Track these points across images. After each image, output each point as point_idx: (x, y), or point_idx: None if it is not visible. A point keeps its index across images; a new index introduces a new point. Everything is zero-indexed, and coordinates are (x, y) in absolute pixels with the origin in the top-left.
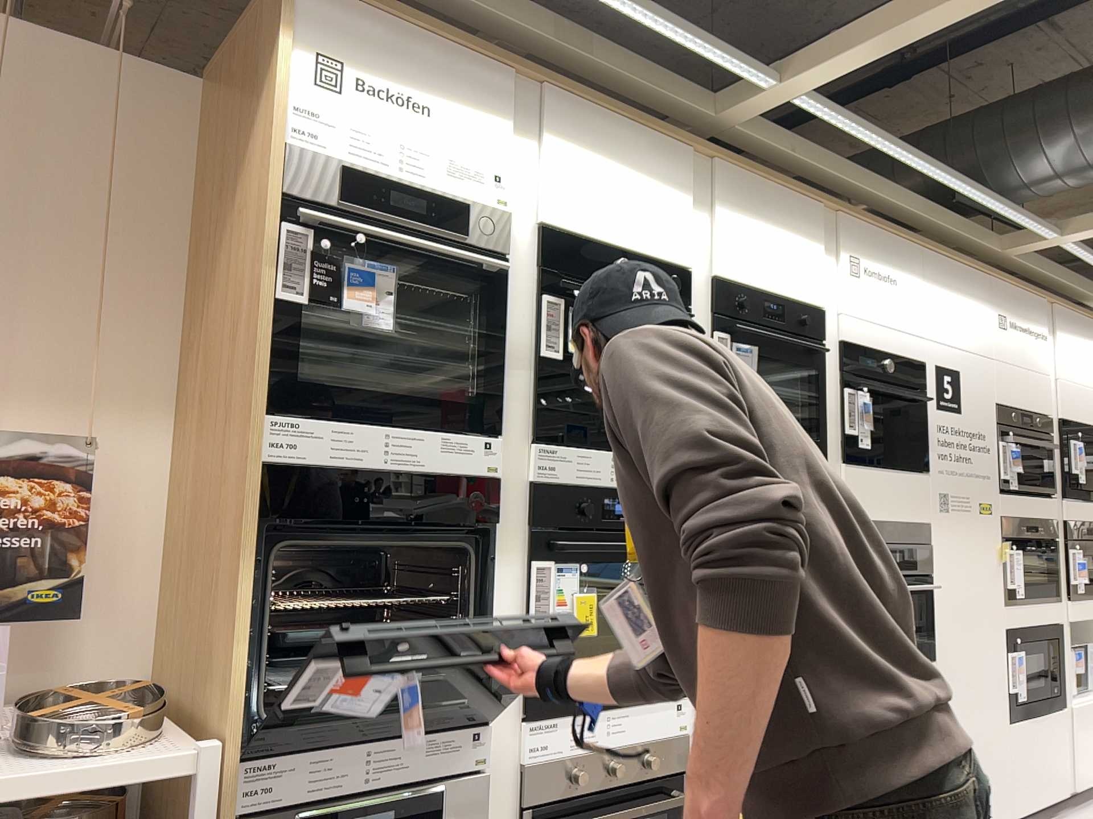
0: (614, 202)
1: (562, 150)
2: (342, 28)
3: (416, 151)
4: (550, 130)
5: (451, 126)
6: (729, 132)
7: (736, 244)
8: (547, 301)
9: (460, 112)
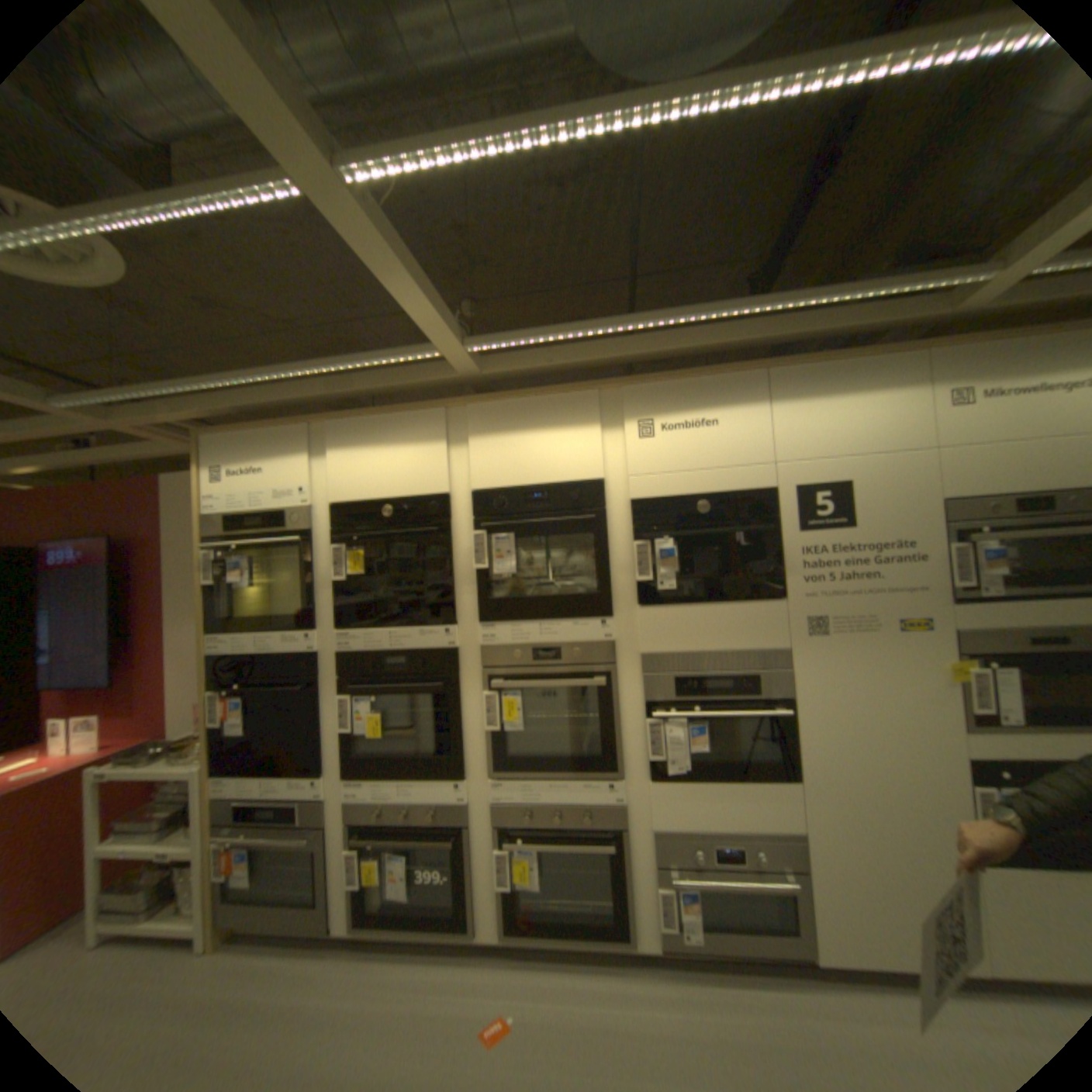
0: (381, 466)
1: (338, 449)
2: (210, 444)
3: (251, 490)
4: (329, 440)
5: (268, 467)
6: (486, 366)
7: (502, 453)
8: (333, 548)
9: (272, 457)
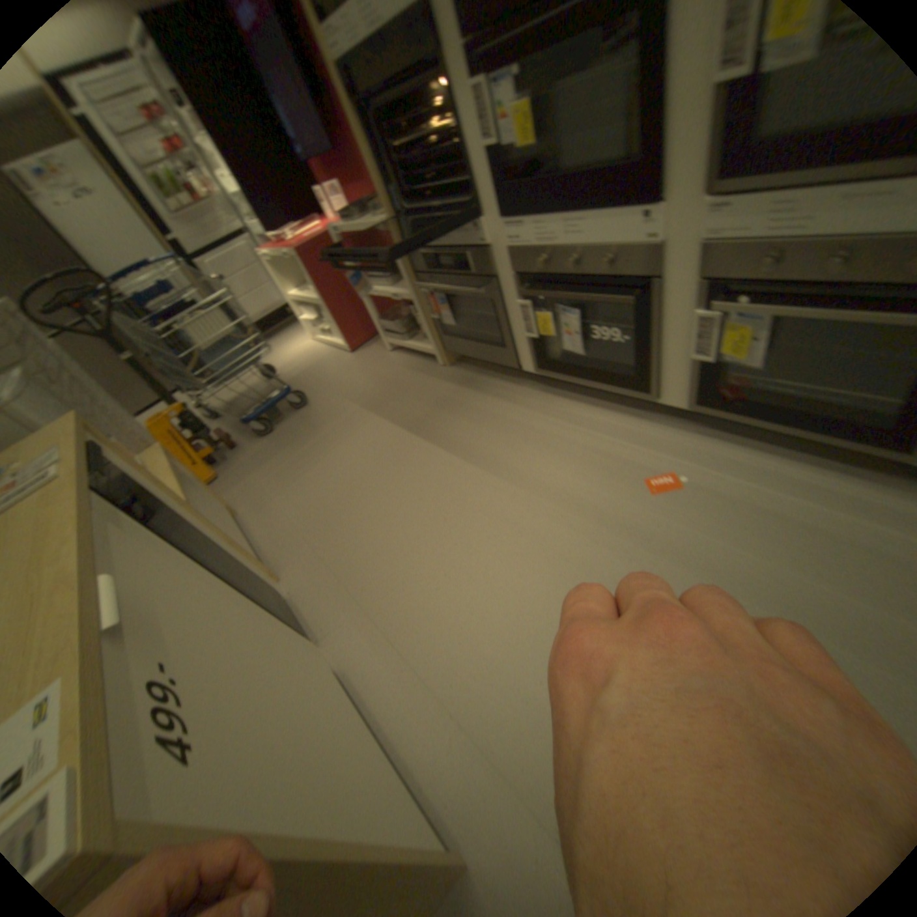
0: None
1: None
2: None
3: None
4: None
5: None
6: None
7: None
8: None
9: None
